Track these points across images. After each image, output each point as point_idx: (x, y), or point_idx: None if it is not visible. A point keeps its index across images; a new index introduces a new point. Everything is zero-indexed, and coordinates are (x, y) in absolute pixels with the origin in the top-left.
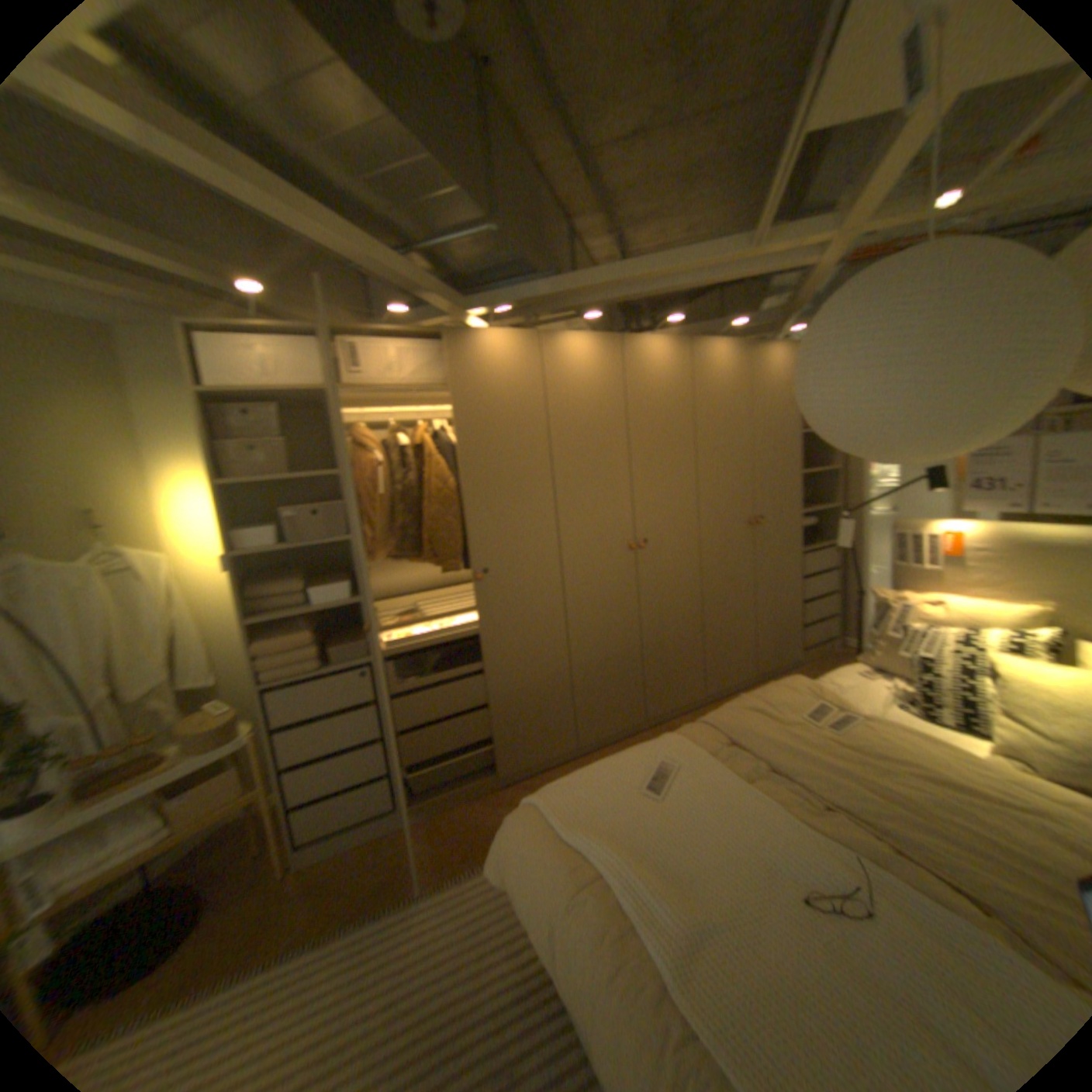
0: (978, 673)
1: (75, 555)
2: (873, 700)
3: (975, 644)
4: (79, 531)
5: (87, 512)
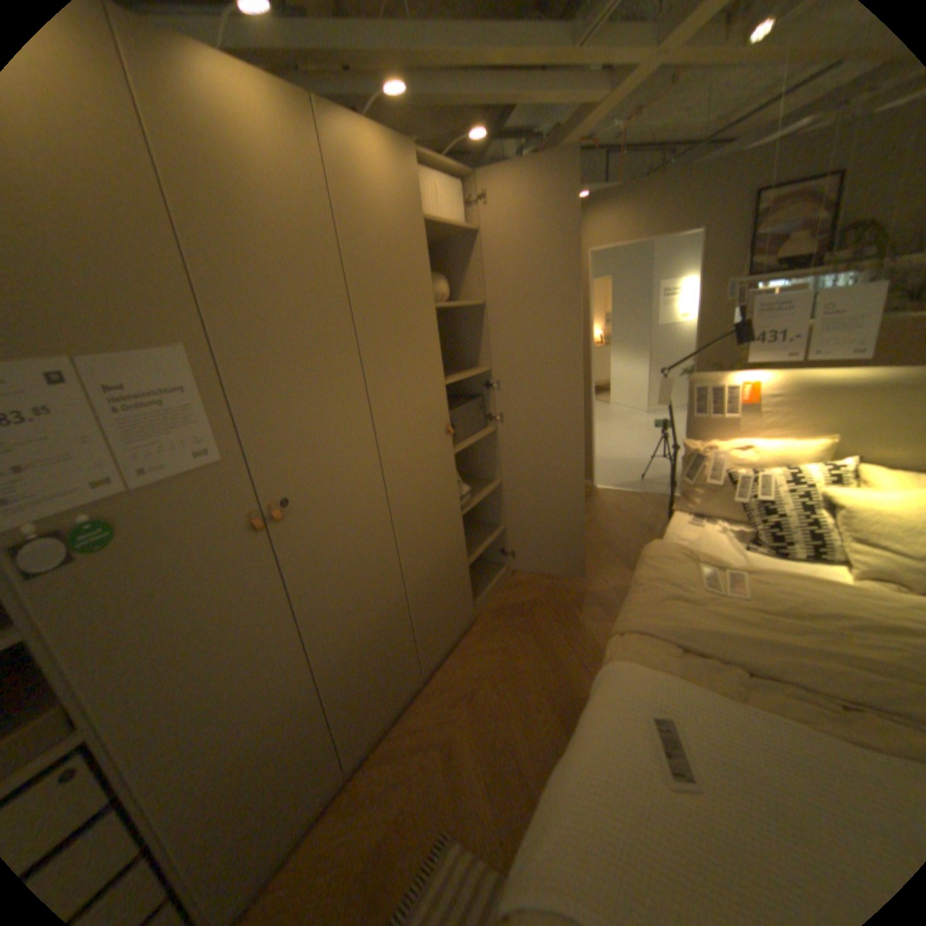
0: (816, 507)
1: None
2: (723, 548)
3: (804, 481)
4: None
5: None
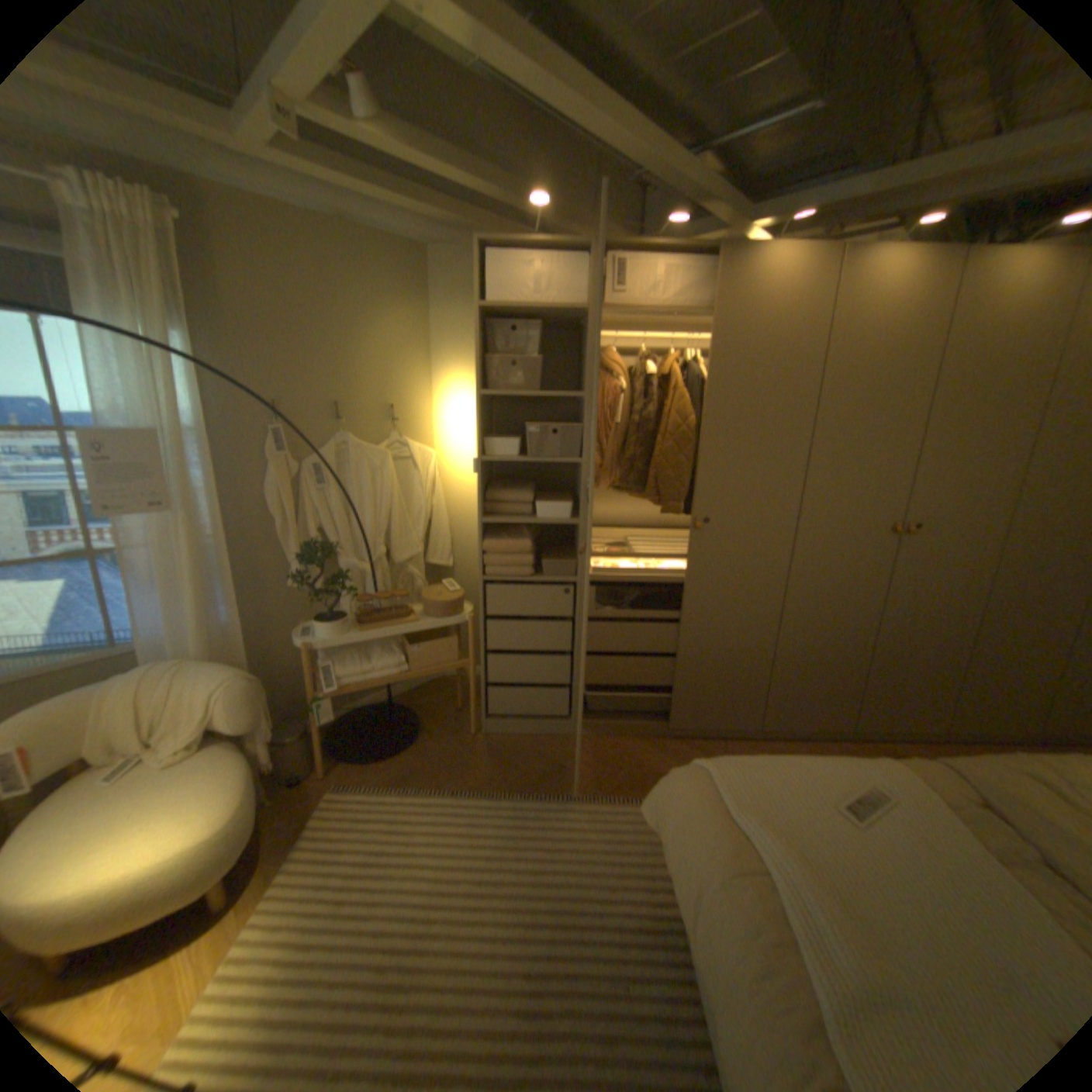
0: None
1: (381, 439)
2: None
3: None
4: (386, 420)
5: (393, 406)
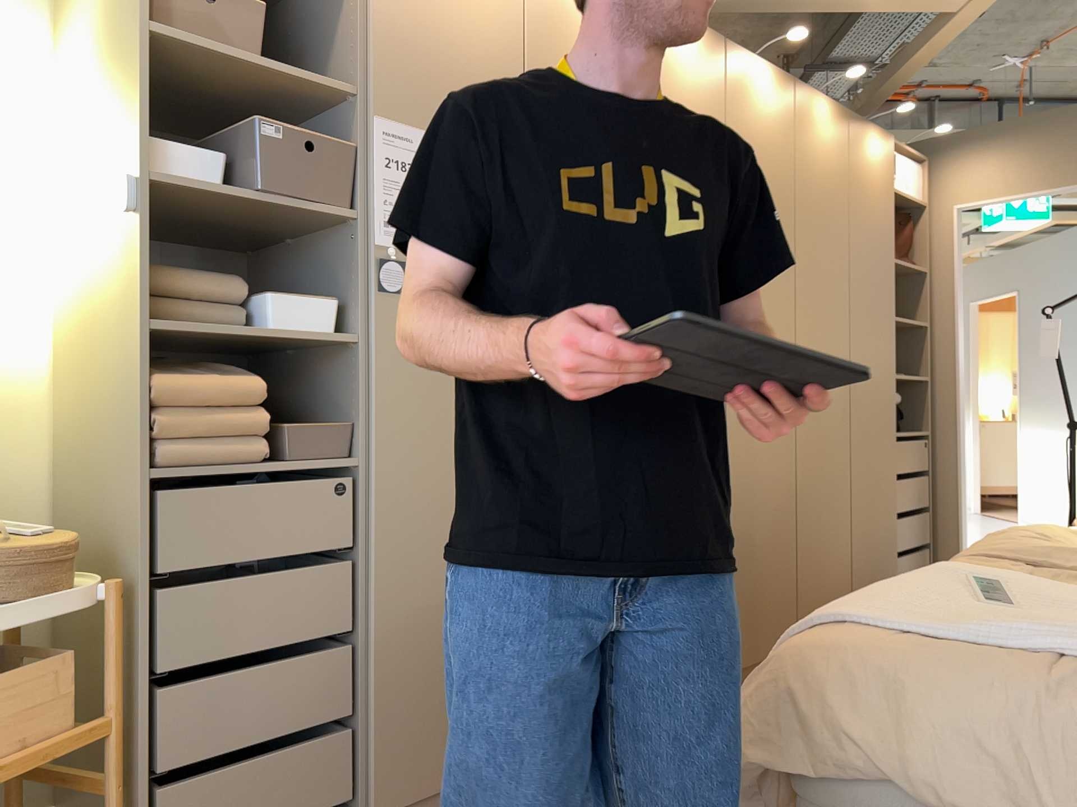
0: None
1: None
2: None
3: None
4: None
5: None
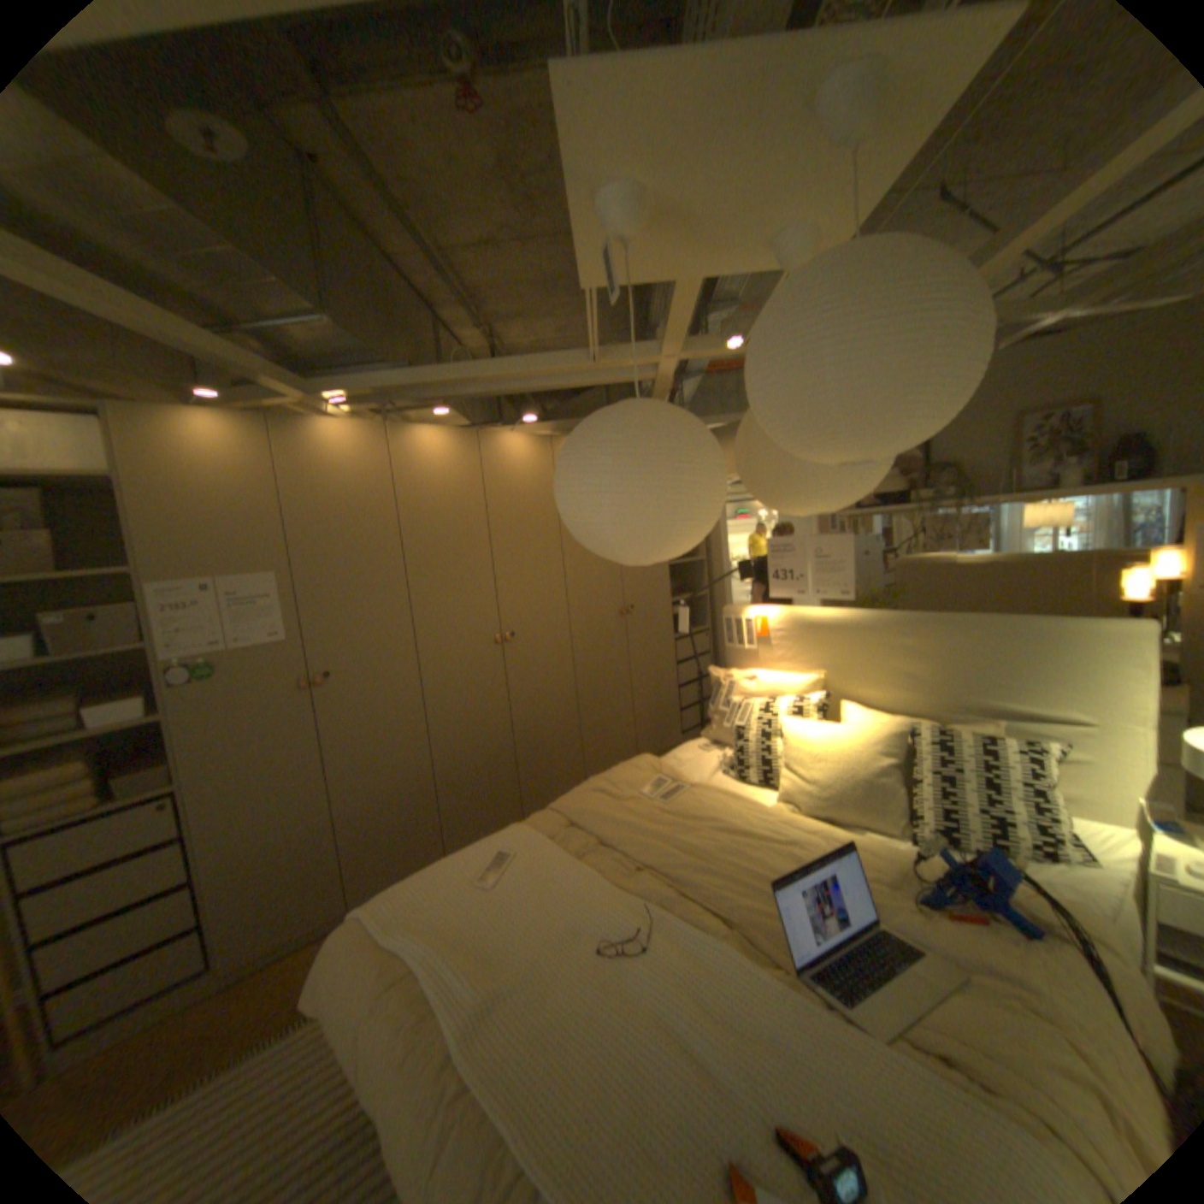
0: (772, 735)
1: None
2: (704, 770)
3: (771, 711)
4: None
5: None
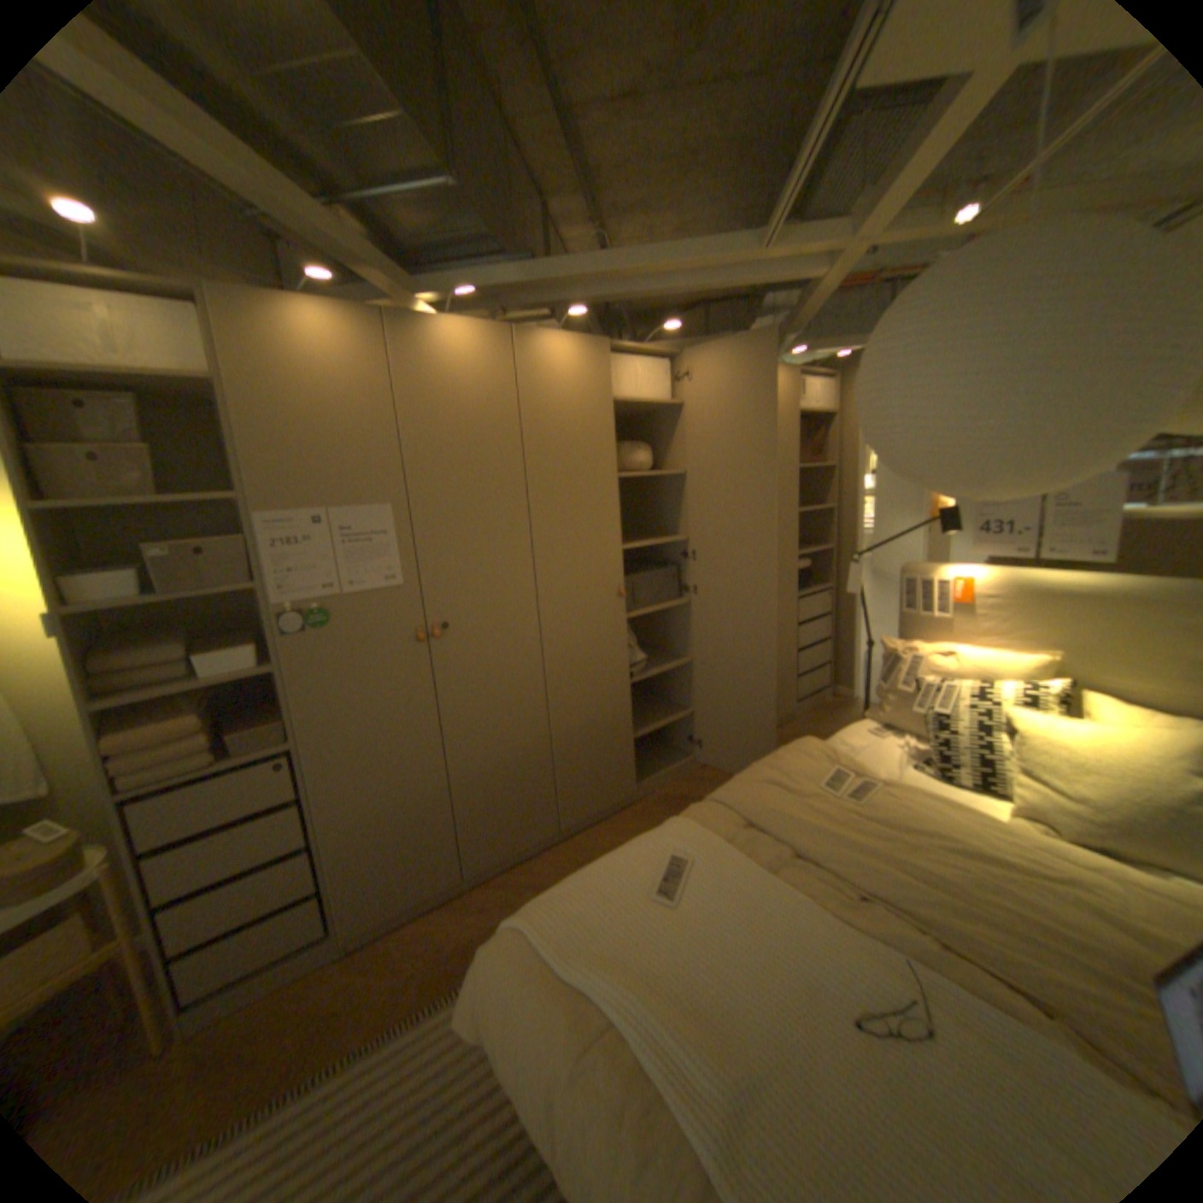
0: (994, 729)
1: None
2: (887, 761)
3: (990, 698)
4: None
5: None
